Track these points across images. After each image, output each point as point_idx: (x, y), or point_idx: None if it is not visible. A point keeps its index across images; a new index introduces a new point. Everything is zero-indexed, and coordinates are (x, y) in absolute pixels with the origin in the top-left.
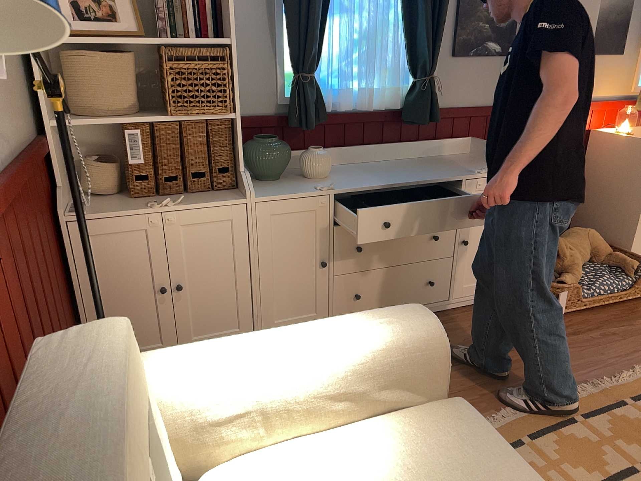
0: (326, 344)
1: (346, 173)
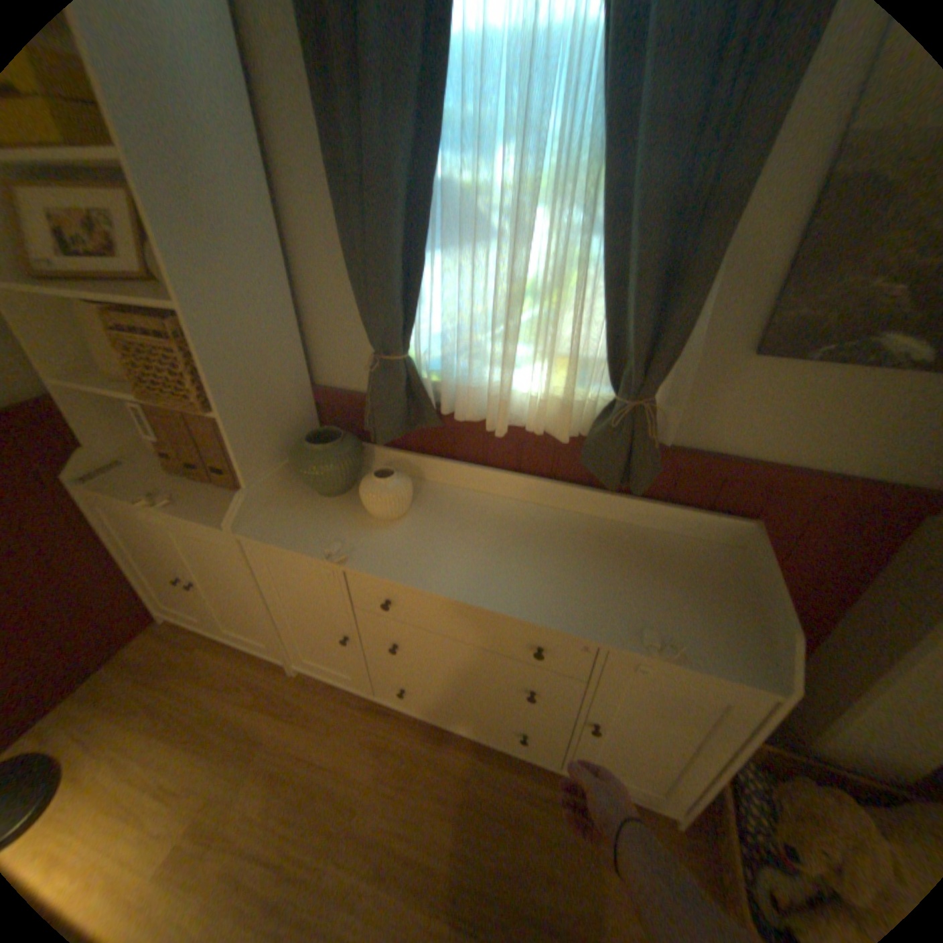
0: None
1: (441, 519)
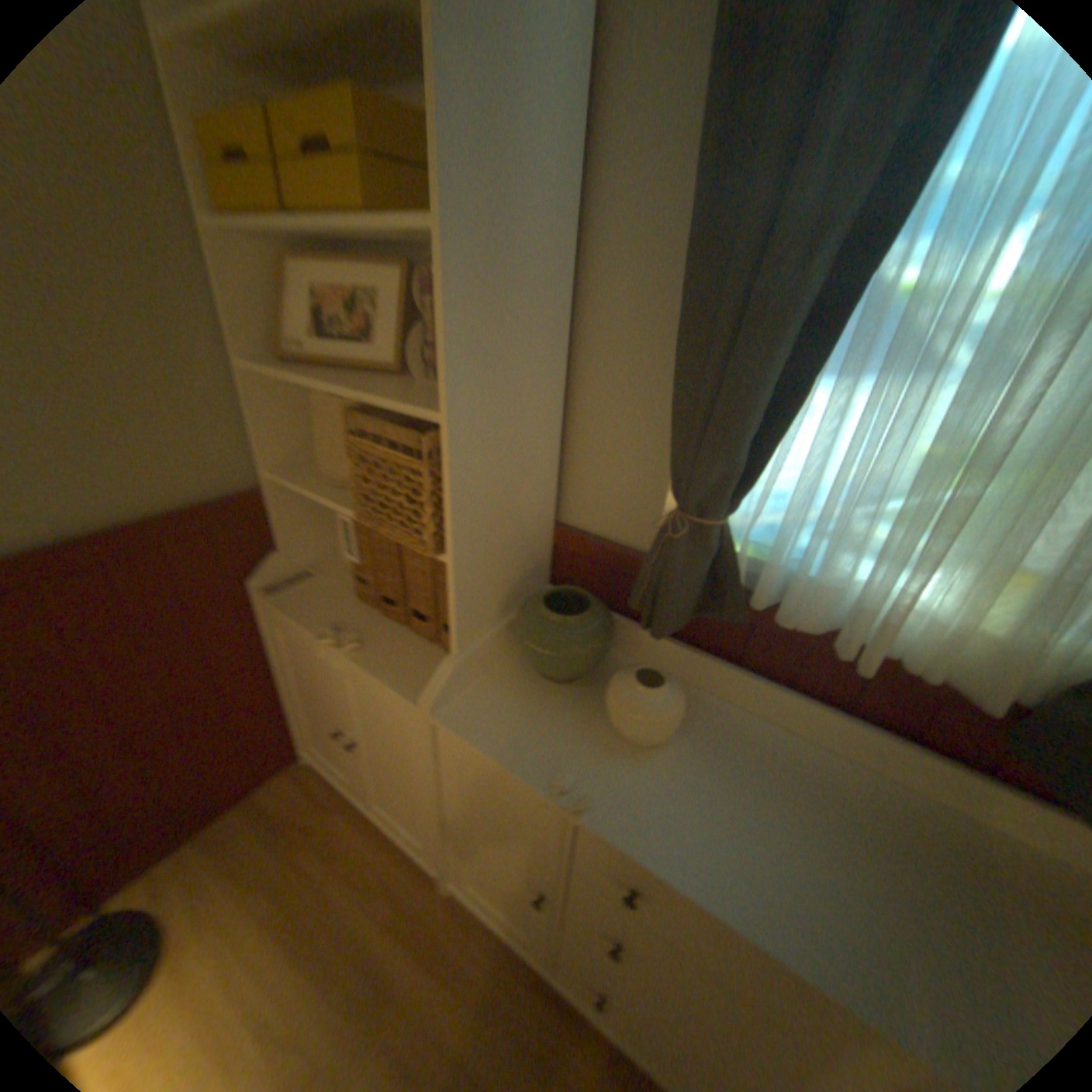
0: None
1: (721, 764)
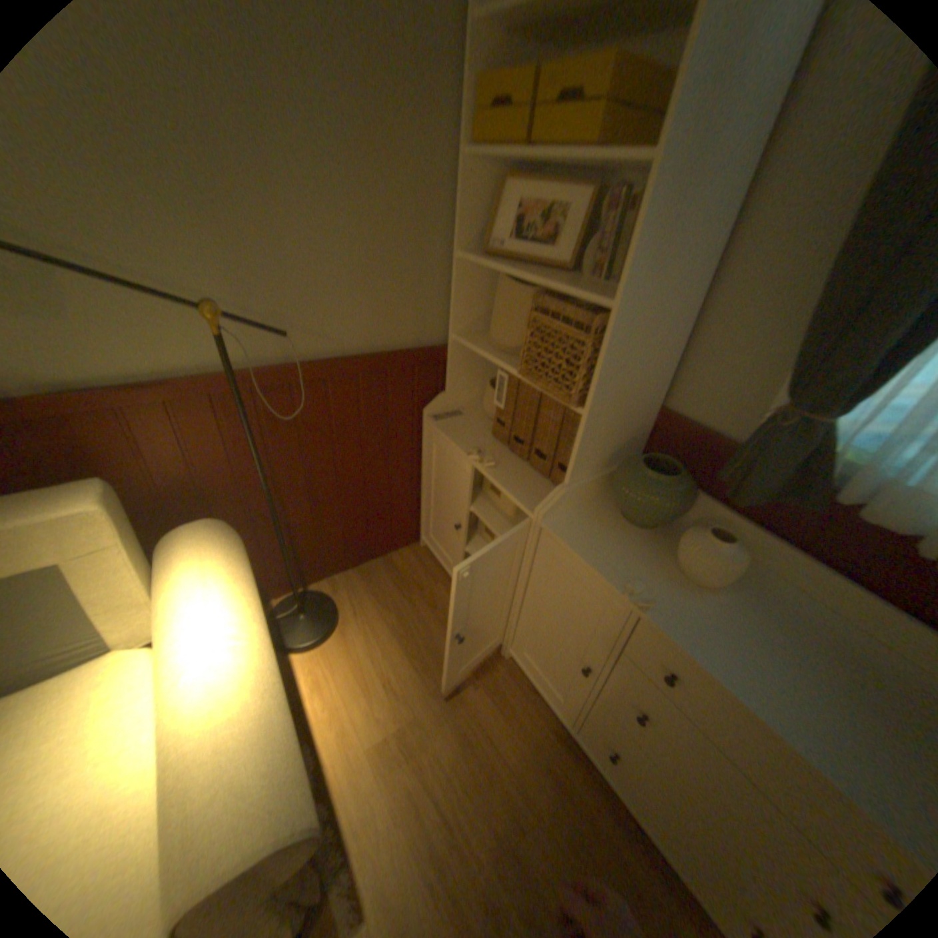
0: (186, 710)
1: (770, 618)
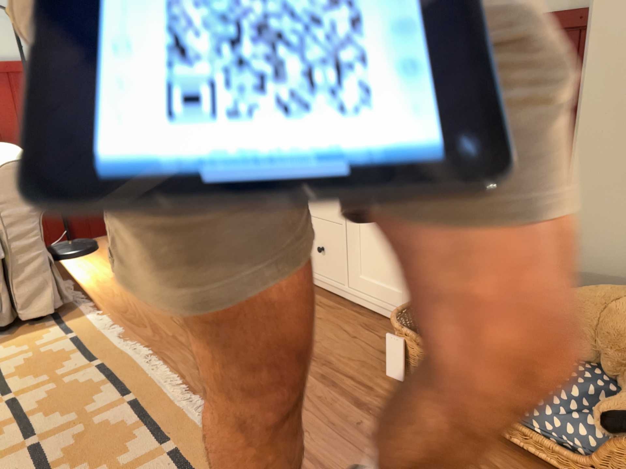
0: None
1: None
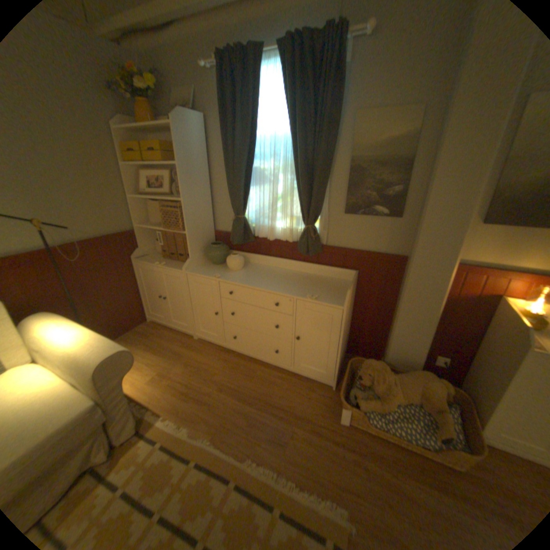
0: (69, 344)
1: (252, 271)
